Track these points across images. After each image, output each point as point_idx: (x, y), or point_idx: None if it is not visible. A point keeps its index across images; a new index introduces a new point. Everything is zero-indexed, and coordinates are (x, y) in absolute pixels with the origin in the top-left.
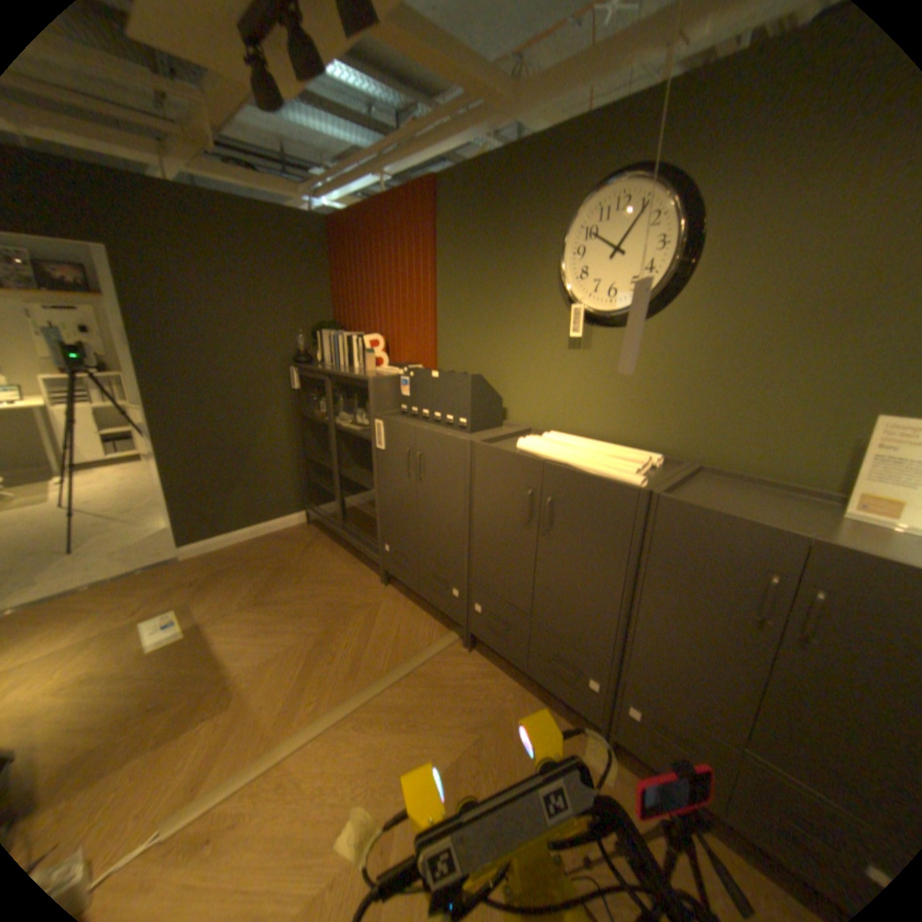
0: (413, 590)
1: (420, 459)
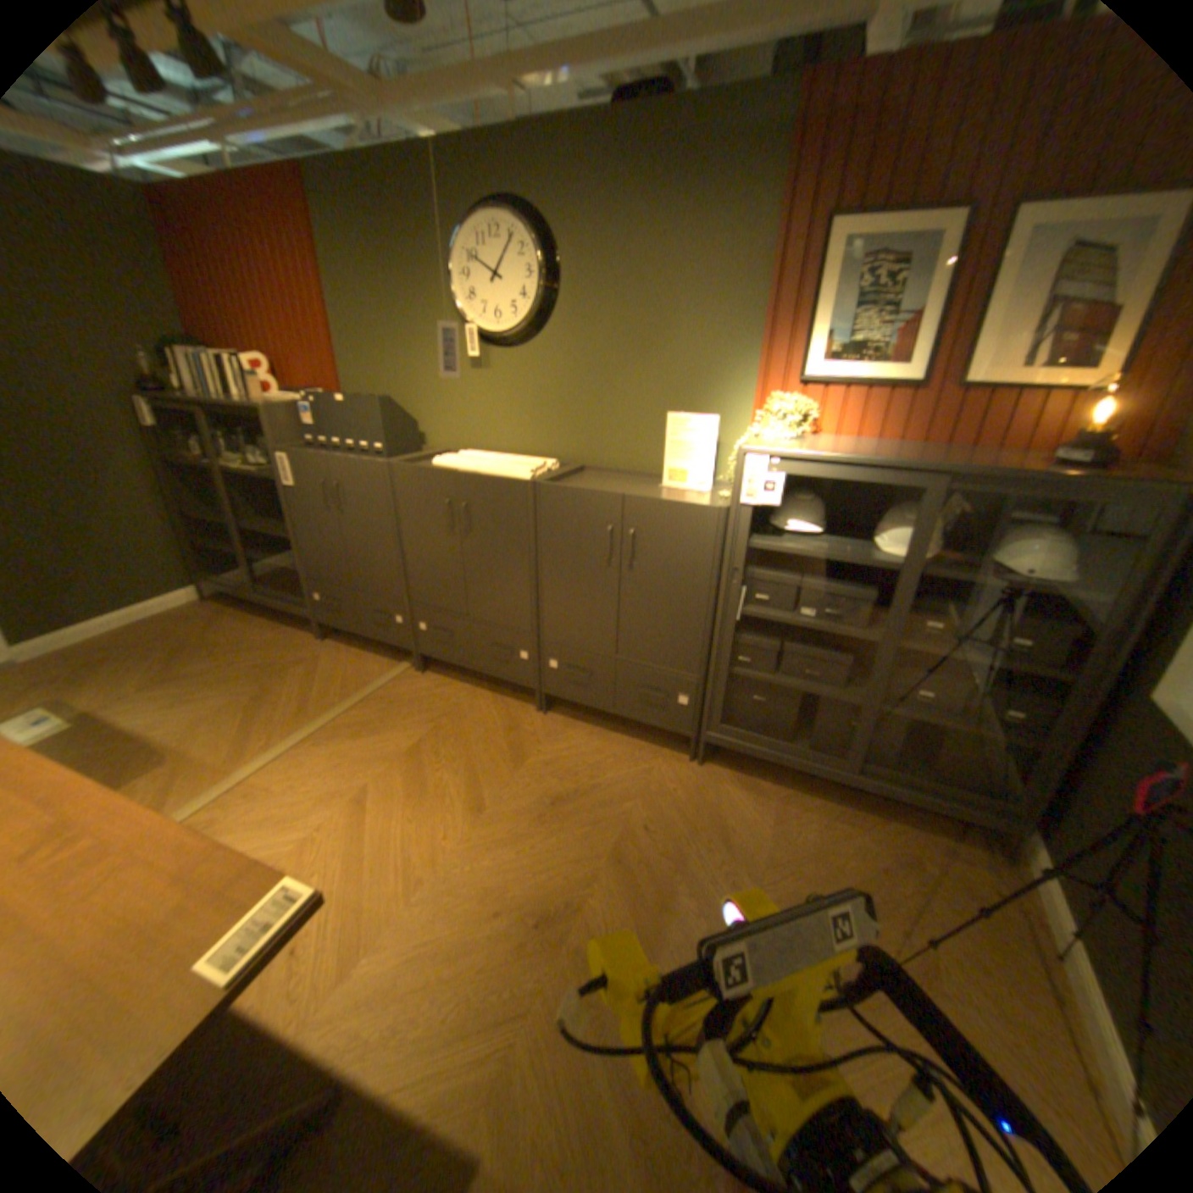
0: (354, 633)
1: (336, 488)
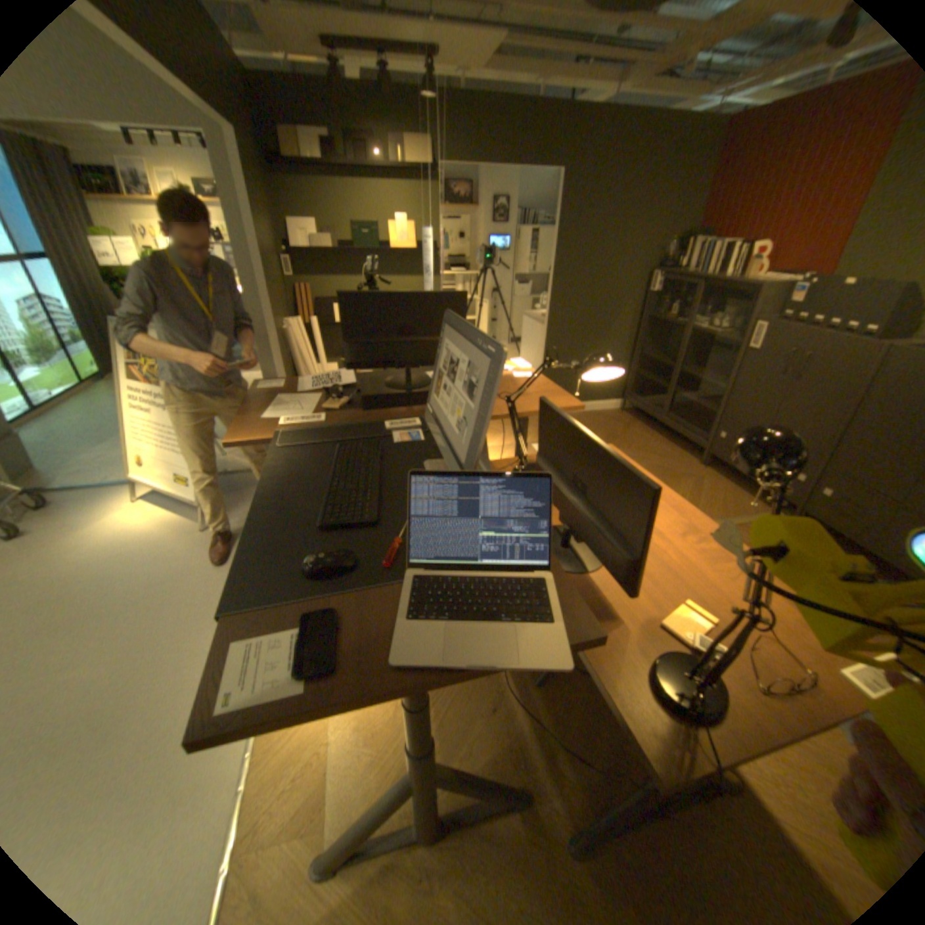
0: (743, 473)
1: (808, 359)
